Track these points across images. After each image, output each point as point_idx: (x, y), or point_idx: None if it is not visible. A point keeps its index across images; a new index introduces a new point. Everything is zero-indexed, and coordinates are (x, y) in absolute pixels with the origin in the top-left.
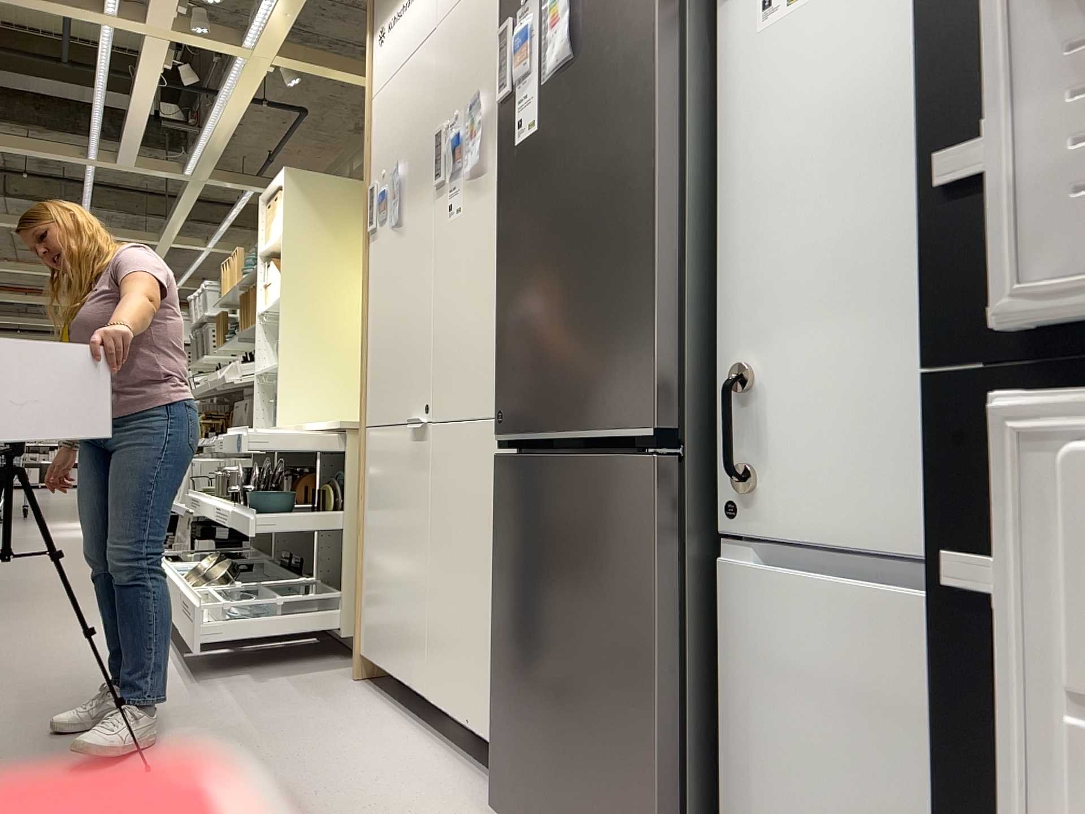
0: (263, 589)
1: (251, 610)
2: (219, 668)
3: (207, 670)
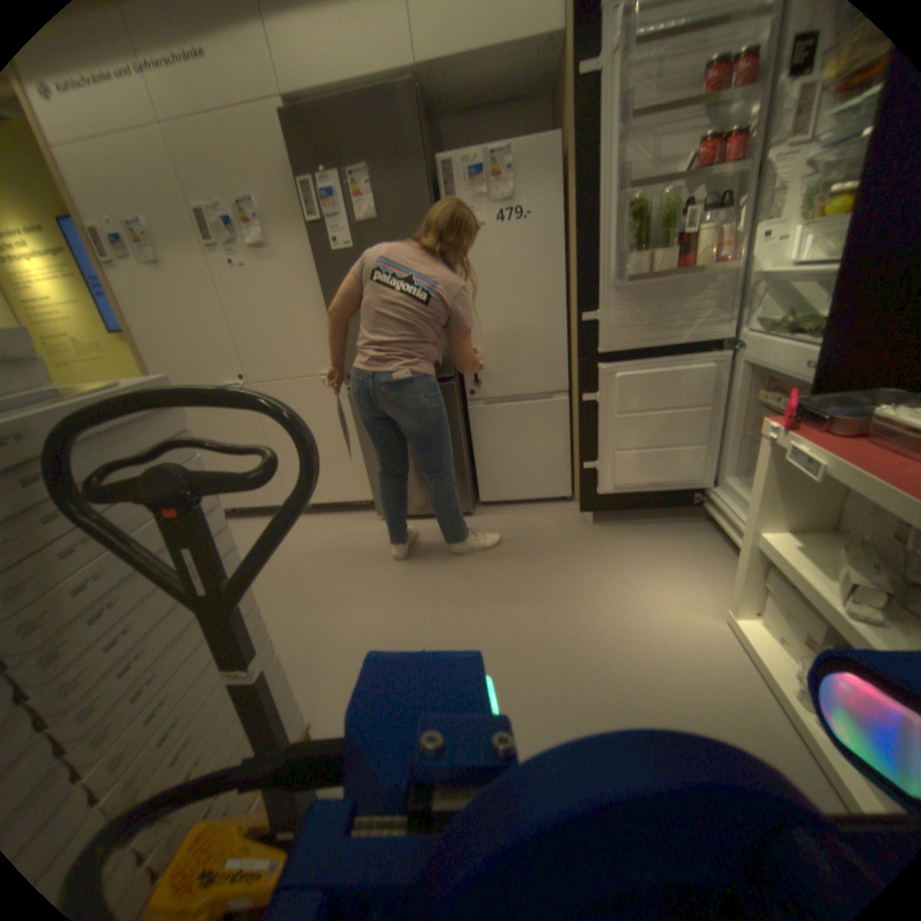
0: None
1: None
2: None
3: None
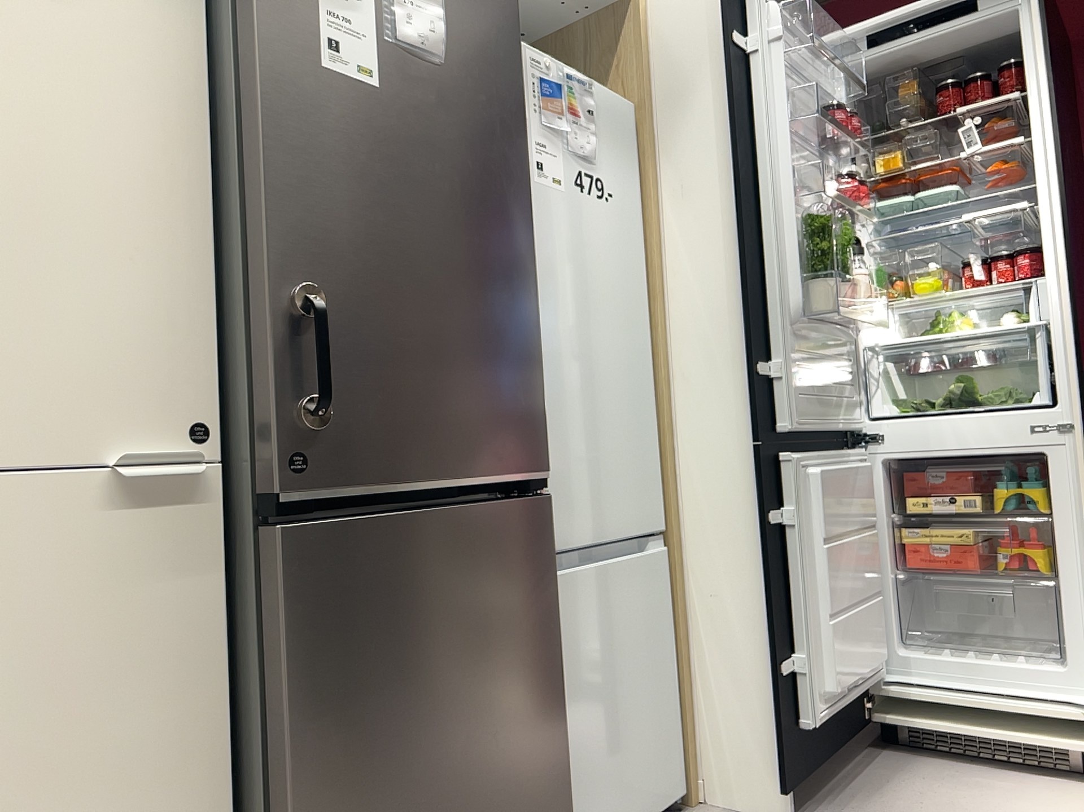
0: None
1: None
2: None
3: None
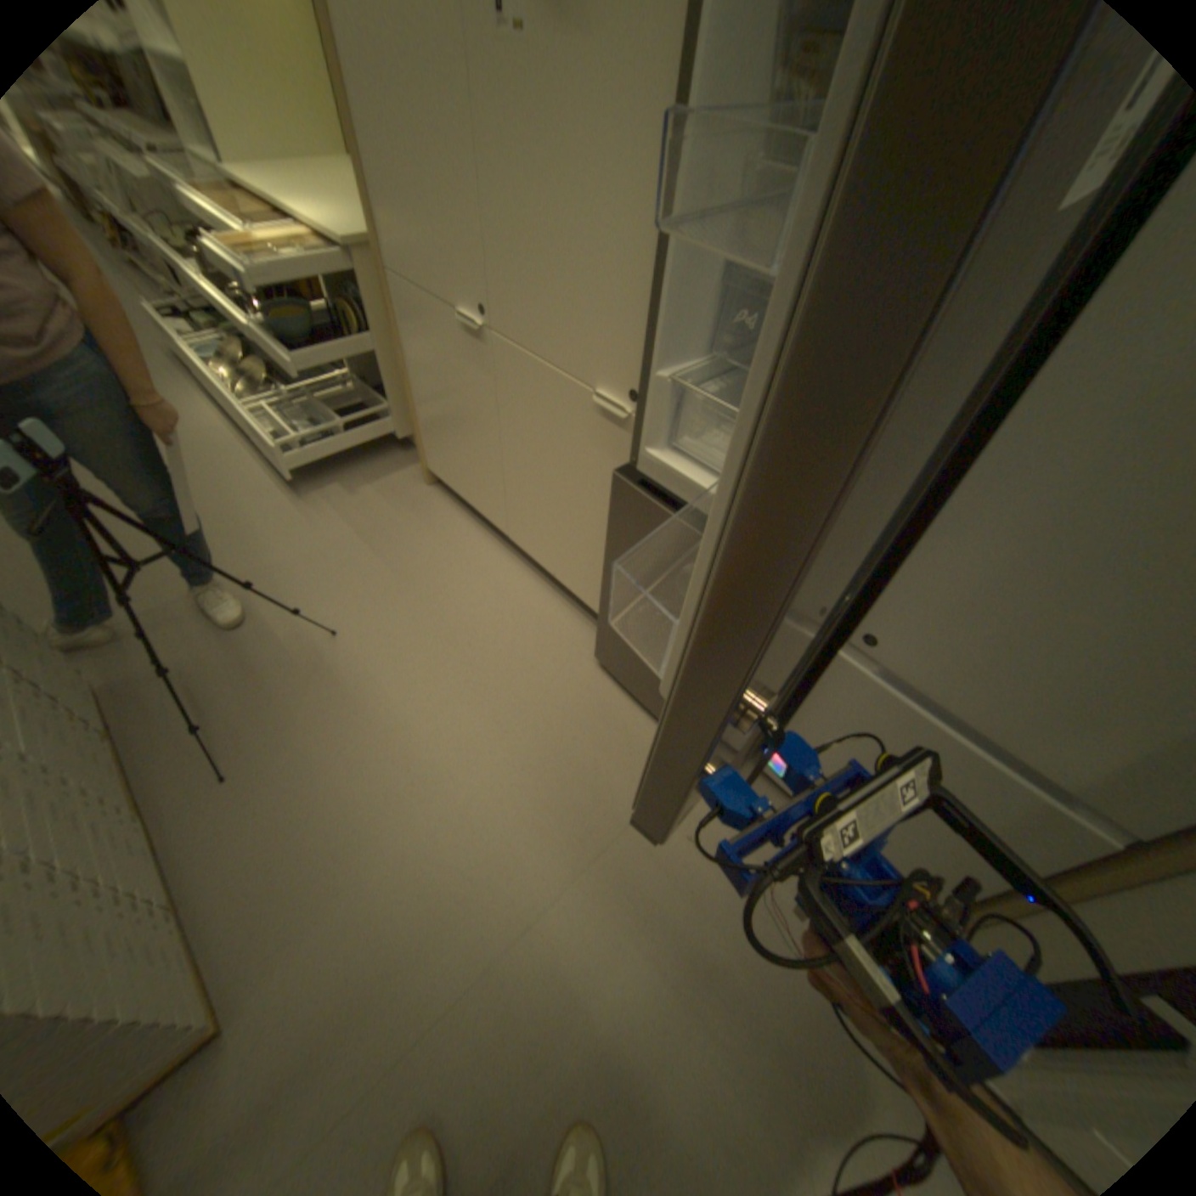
0: (311, 398)
1: (310, 421)
2: (305, 474)
3: (297, 480)
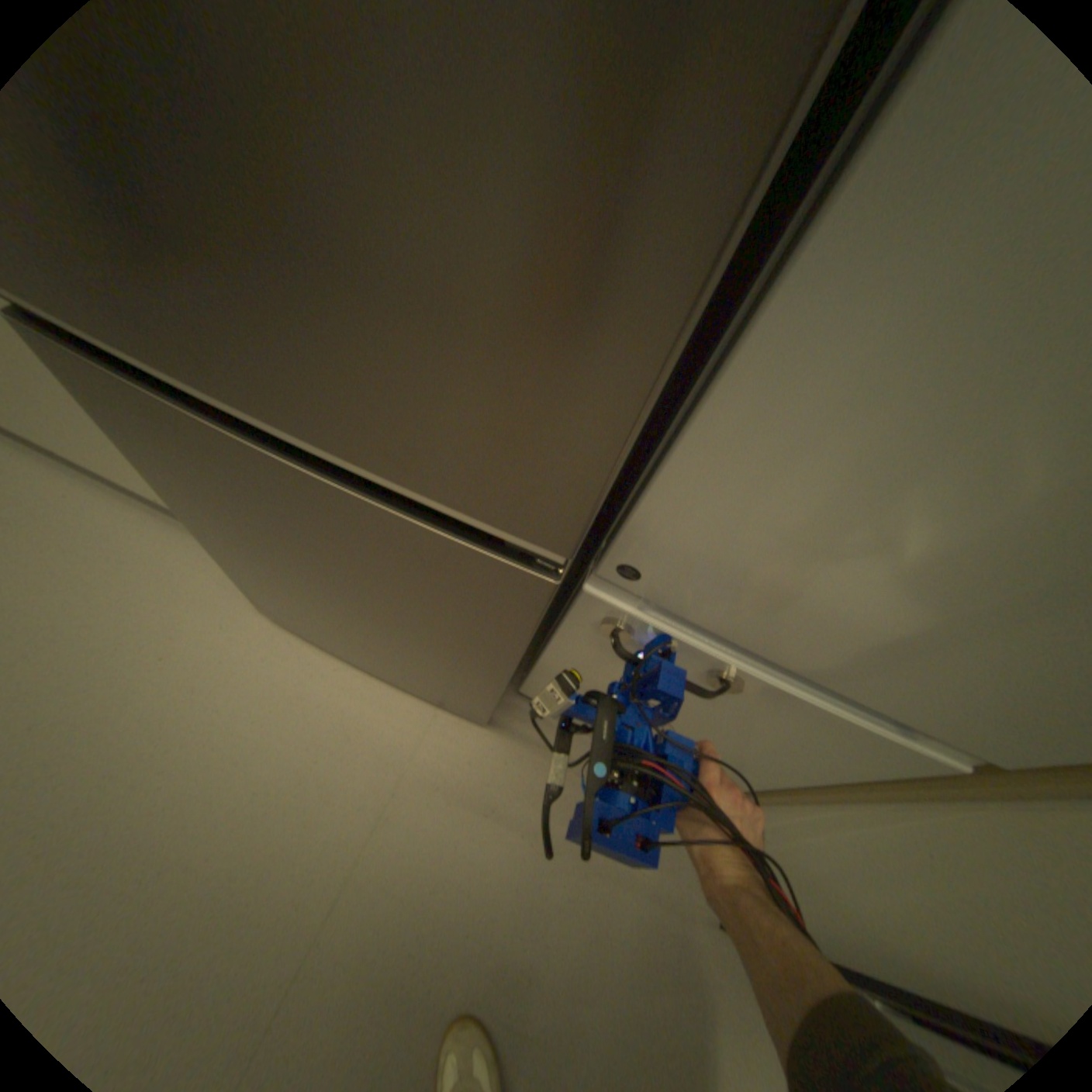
0: None
1: None
2: None
3: None
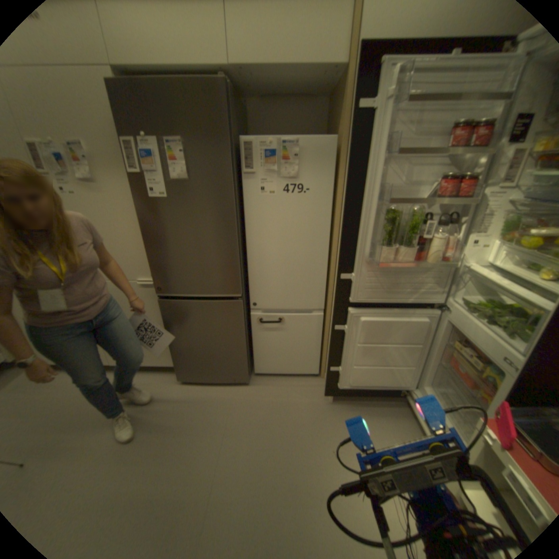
0: None
1: None
2: None
3: None
